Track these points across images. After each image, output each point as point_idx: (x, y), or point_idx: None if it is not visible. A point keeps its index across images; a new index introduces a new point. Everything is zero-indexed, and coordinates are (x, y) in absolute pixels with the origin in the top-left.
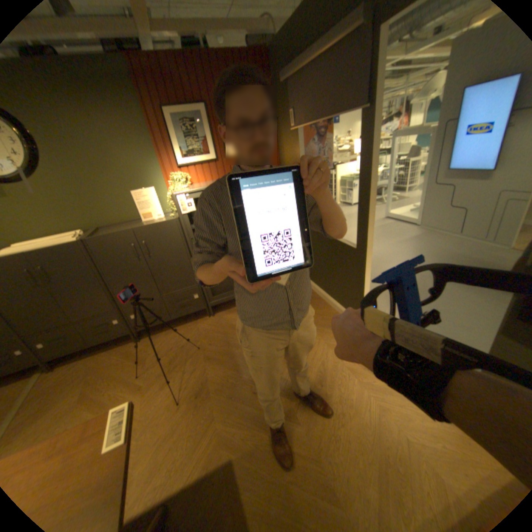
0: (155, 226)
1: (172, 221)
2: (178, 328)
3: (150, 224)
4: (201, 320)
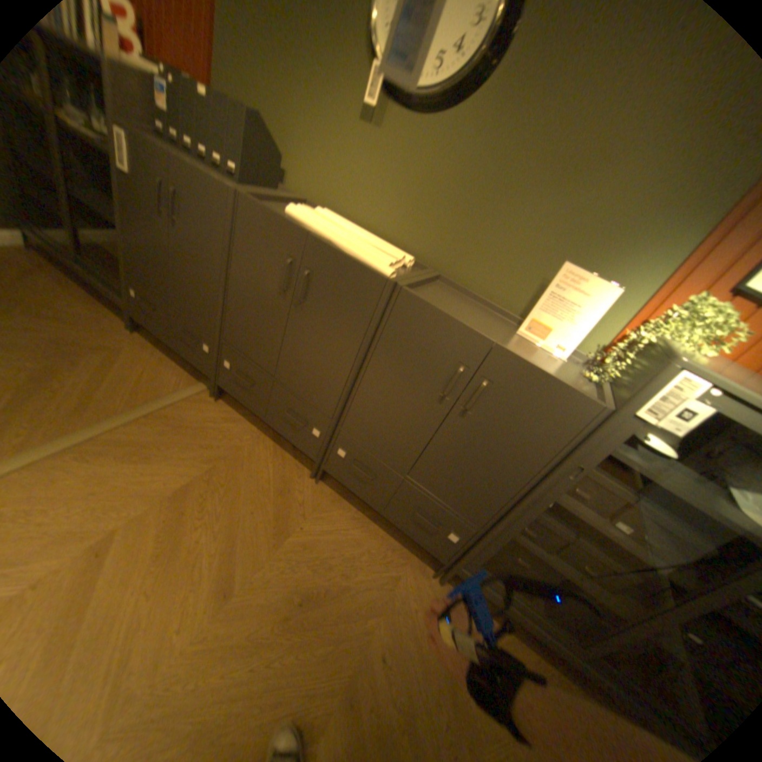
0: (542, 378)
1: (590, 407)
2: (376, 531)
3: (536, 365)
4: (415, 565)
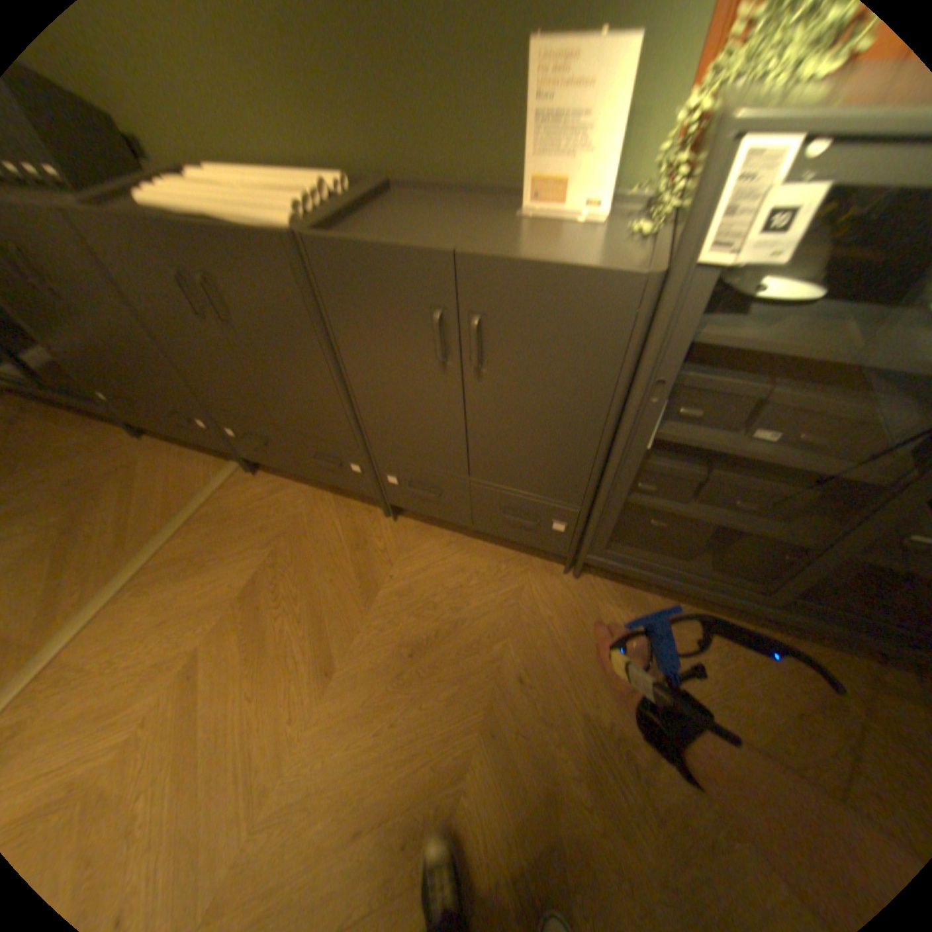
0: (539, 274)
1: (624, 284)
2: (481, 547)
3: (525, 257)
4: (539, 567)
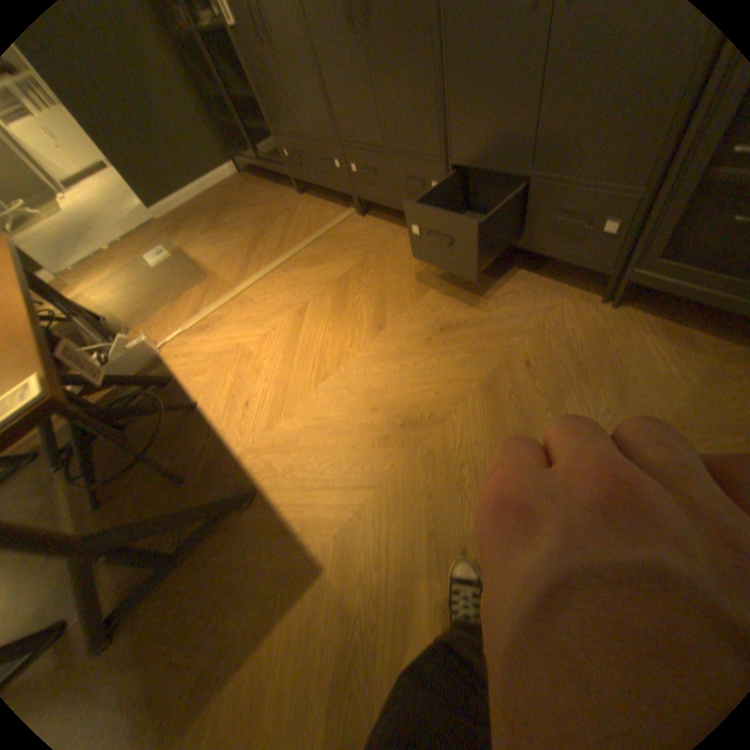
0: None
1: None
2: (526, 275)
3: None
4: (579, 296)
